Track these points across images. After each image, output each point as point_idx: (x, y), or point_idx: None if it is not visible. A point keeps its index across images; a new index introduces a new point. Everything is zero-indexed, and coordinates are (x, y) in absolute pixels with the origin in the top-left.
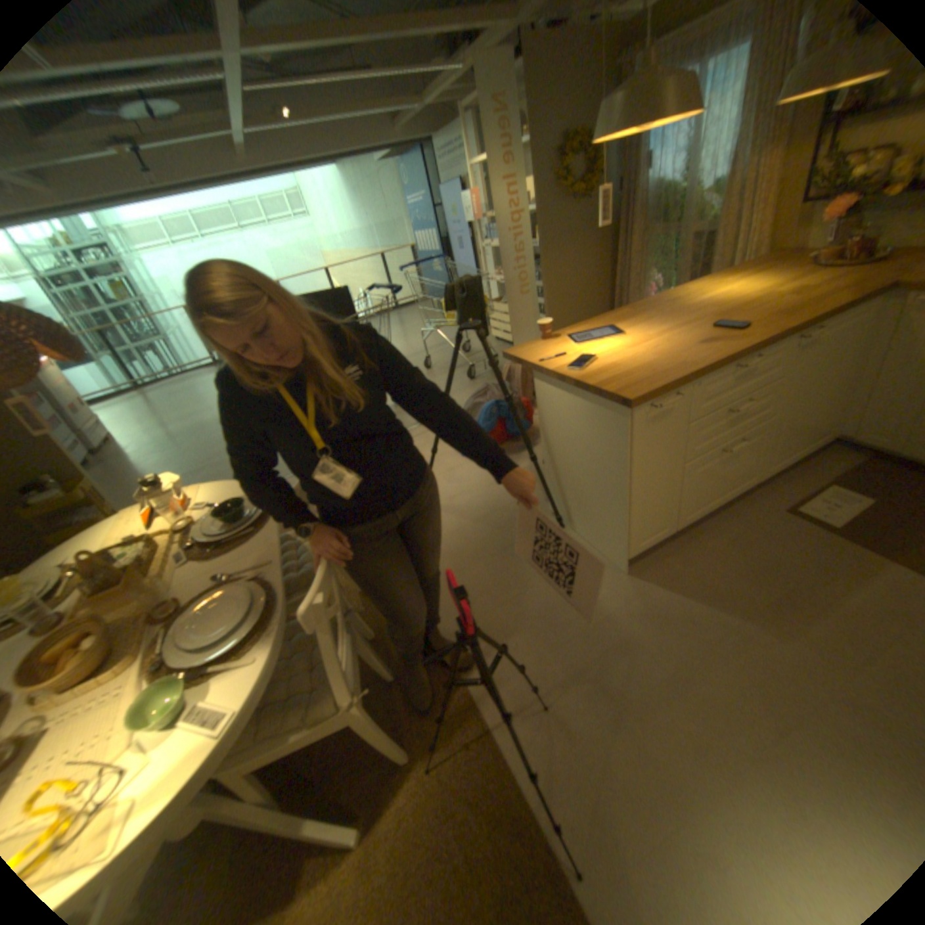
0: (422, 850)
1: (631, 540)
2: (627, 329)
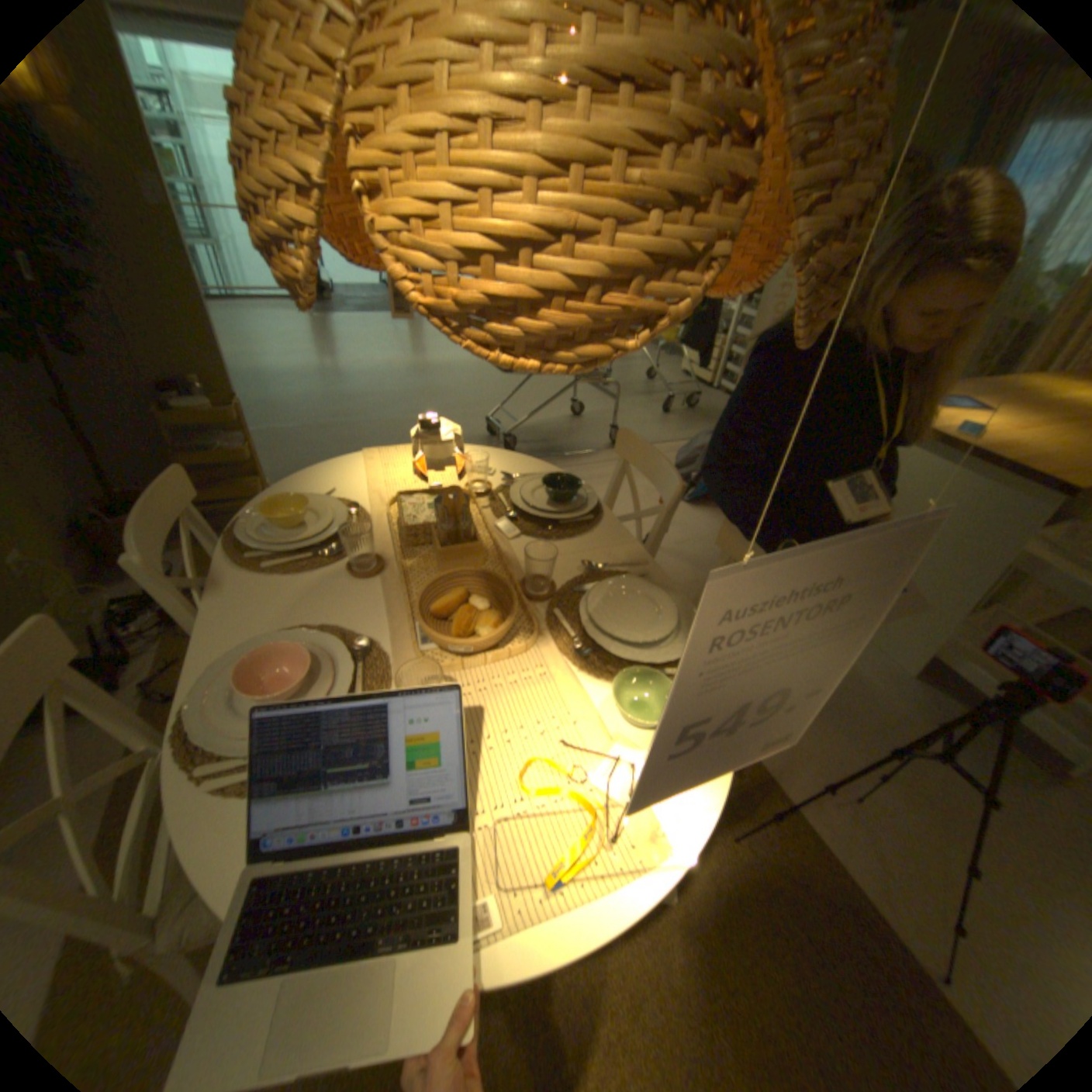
0: (756, 922)
1: (950, 643)
2: (993, 407)
